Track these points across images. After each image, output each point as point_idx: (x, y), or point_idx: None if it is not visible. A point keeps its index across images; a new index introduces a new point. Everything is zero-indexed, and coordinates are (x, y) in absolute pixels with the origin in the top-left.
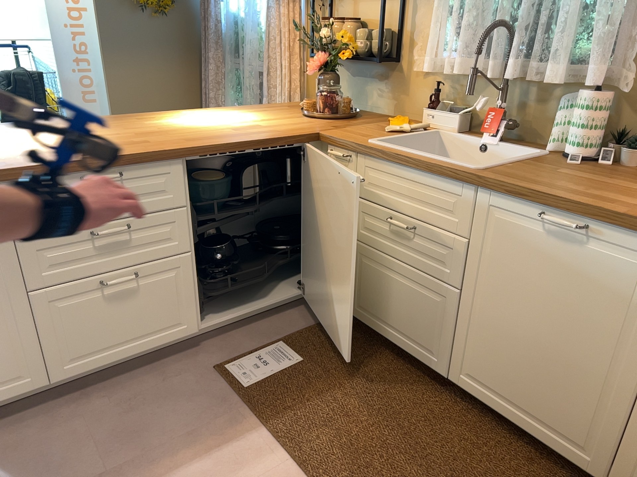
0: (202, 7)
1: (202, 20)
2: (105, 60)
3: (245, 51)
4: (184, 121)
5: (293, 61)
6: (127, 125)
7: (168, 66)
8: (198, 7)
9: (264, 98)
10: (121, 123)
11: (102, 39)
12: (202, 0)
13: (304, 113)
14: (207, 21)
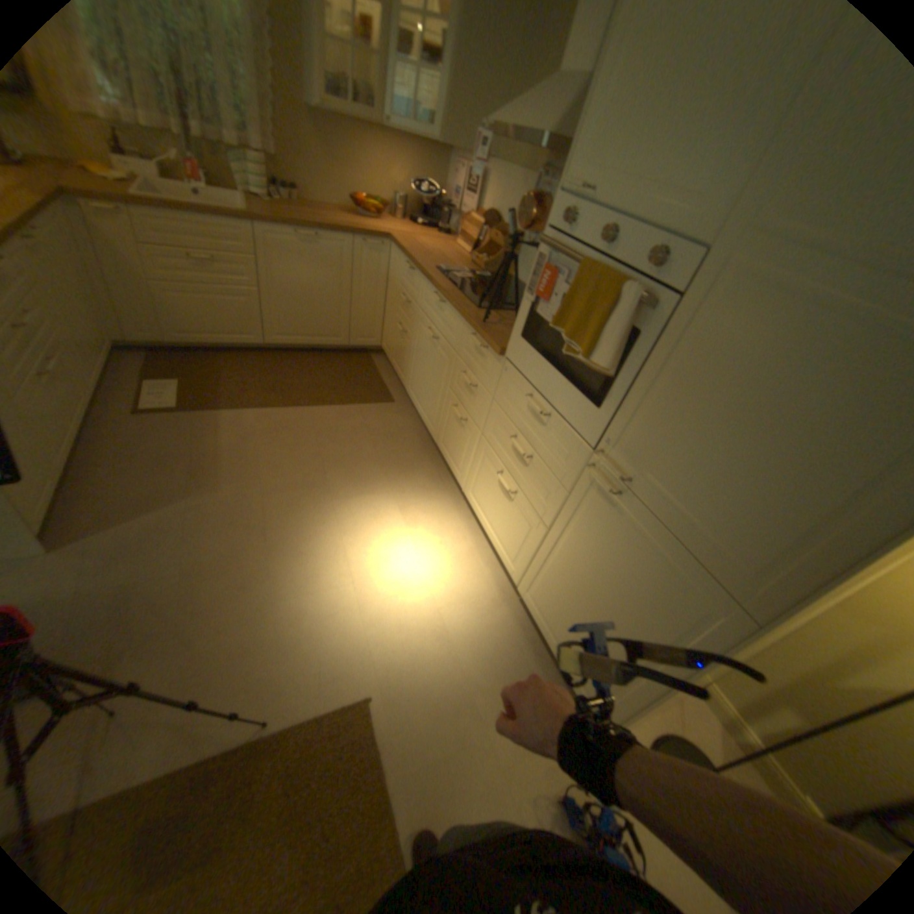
0: None
1: None
2: None
3: None
4: None
5: None
6: None
7: None
8: None
9: None
10: None
11: None
12: None
13: None
14: None
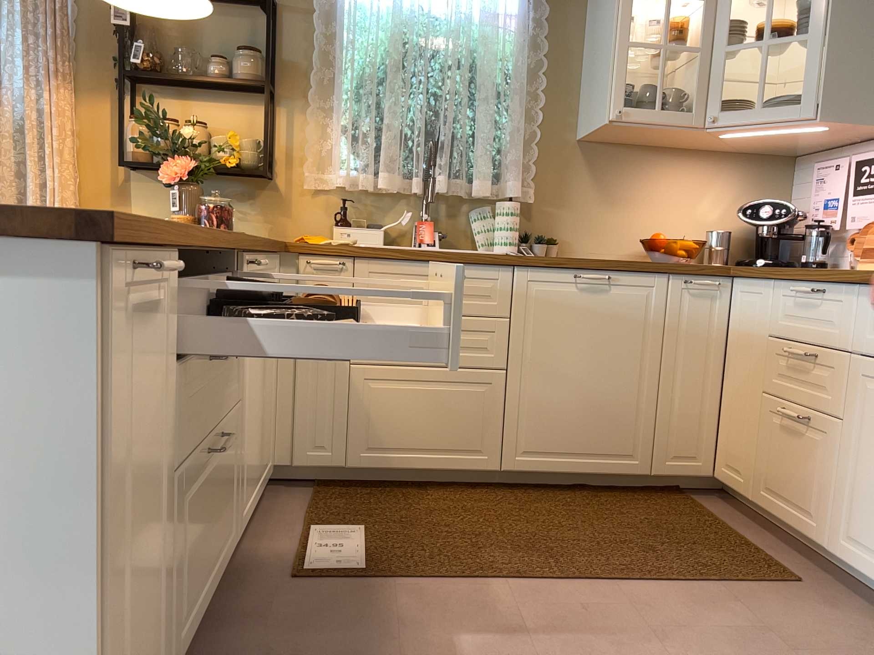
0: None
1: None
2: None
3: None
4: None
5: (67, 172)
6: None
7: None
8: None
9: None
10: None
11: None
12: None
13: None
14: None
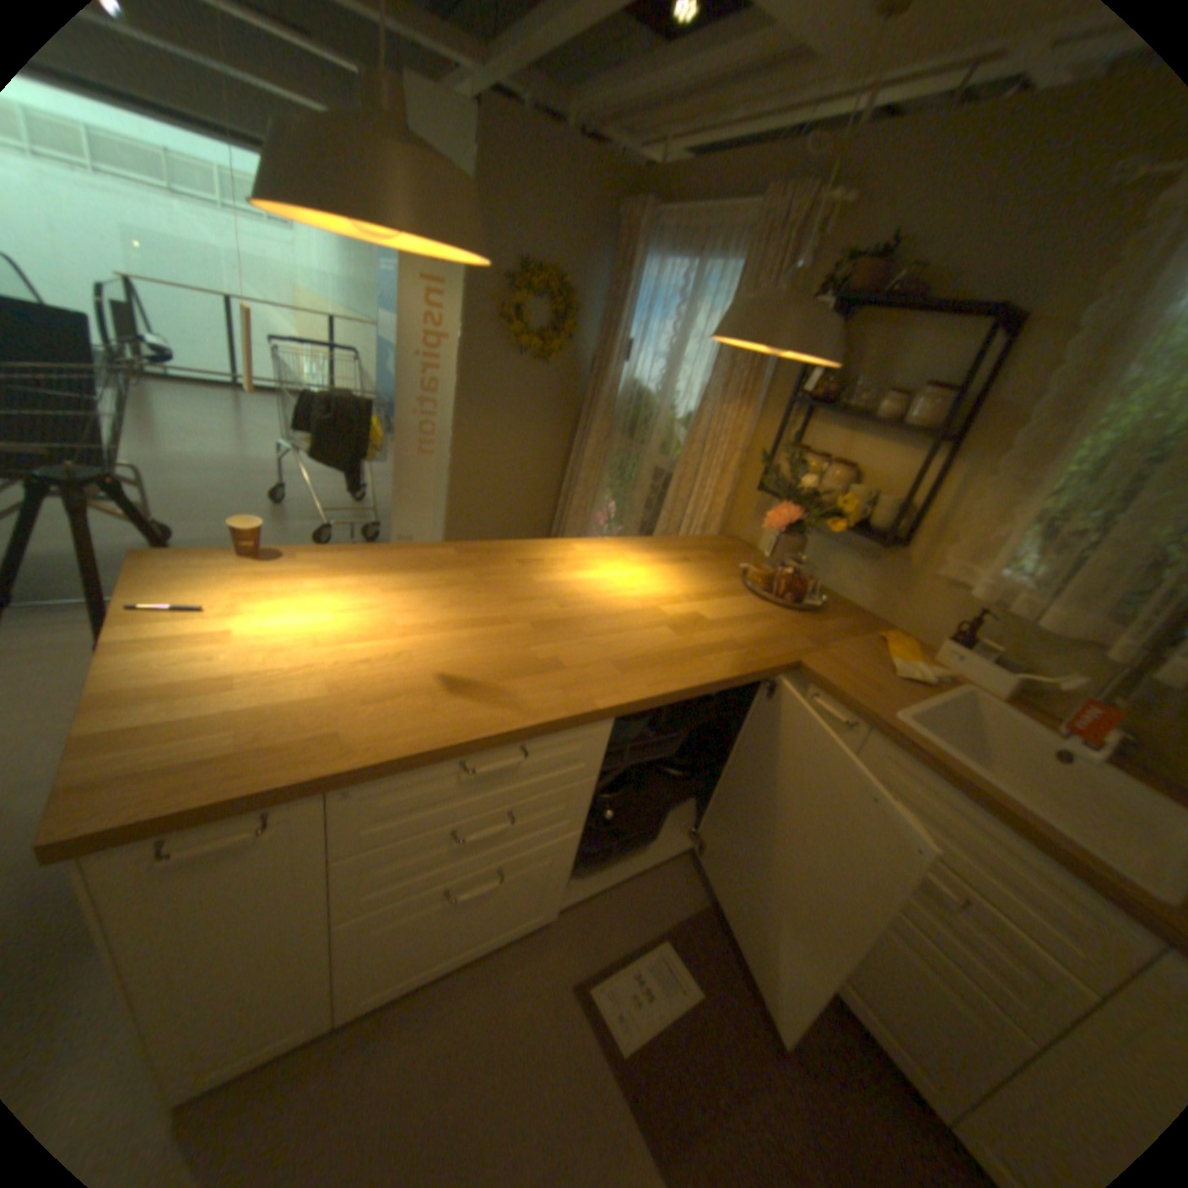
0: (597, 359)
1: (592, 375)
2: (458, 407)
3: (648, 437)
4: (589, 580)
5: (724, 480)
6: (510, 580)
7: (533, 425)
8: (588, 356)
9: (665, 512)
10: (500, 573)
11: (461, 379)
12: (596, 347)
13: (749, 585)
14: (600, 381)
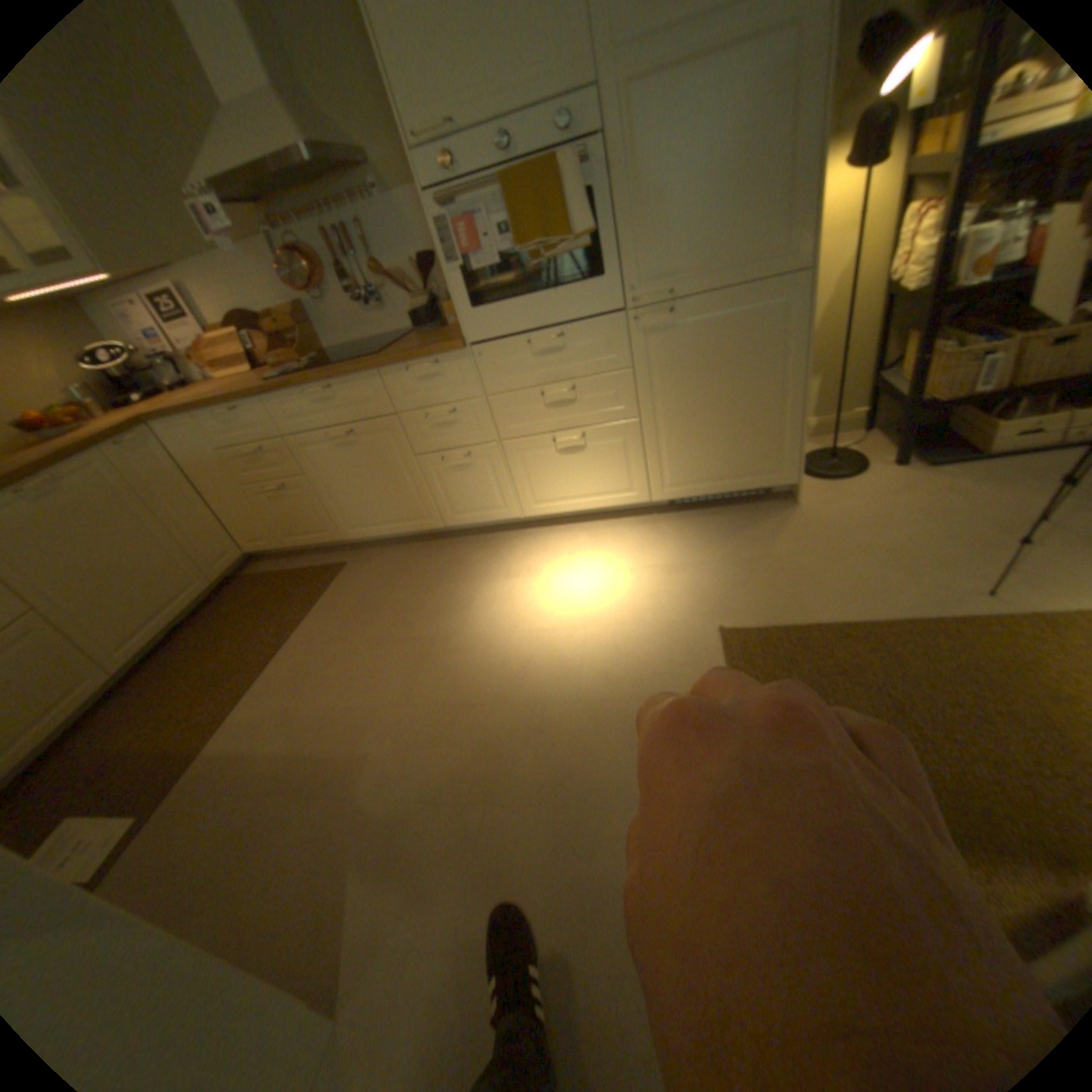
0: None
1: None
2: None
3: None
4: None
5: None
6: None
7: None
8: None
9: None
10: None
11: None
12: None
13: None
14: None
